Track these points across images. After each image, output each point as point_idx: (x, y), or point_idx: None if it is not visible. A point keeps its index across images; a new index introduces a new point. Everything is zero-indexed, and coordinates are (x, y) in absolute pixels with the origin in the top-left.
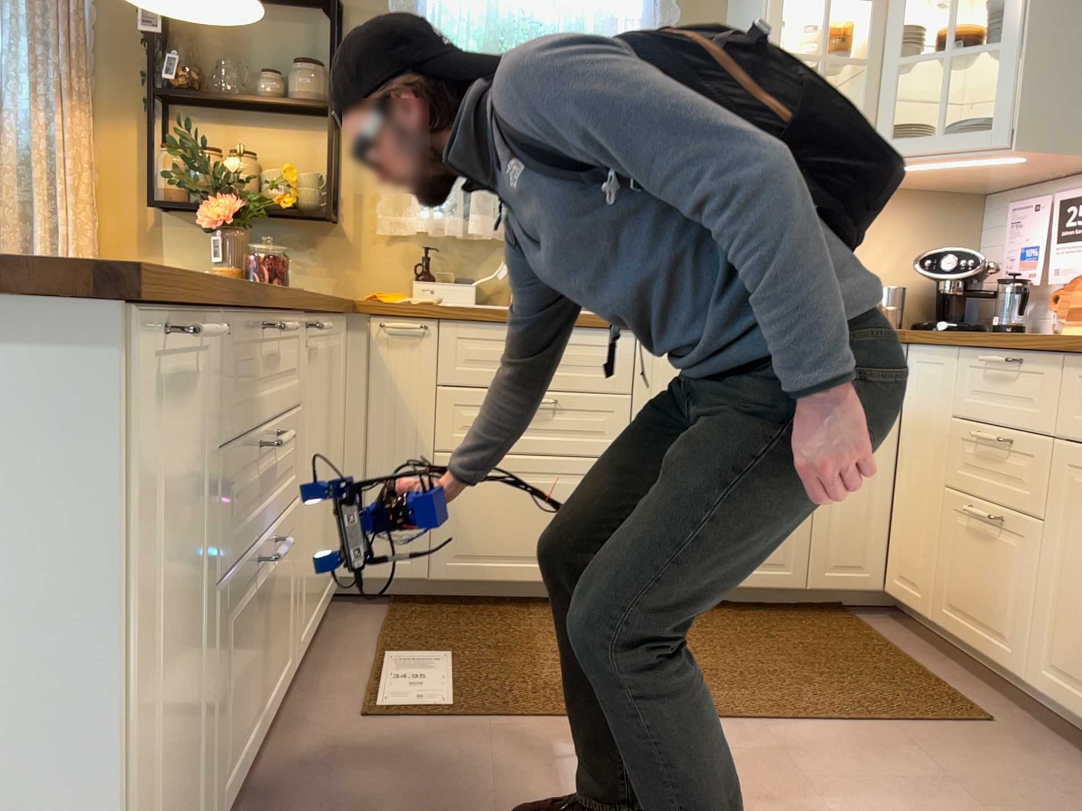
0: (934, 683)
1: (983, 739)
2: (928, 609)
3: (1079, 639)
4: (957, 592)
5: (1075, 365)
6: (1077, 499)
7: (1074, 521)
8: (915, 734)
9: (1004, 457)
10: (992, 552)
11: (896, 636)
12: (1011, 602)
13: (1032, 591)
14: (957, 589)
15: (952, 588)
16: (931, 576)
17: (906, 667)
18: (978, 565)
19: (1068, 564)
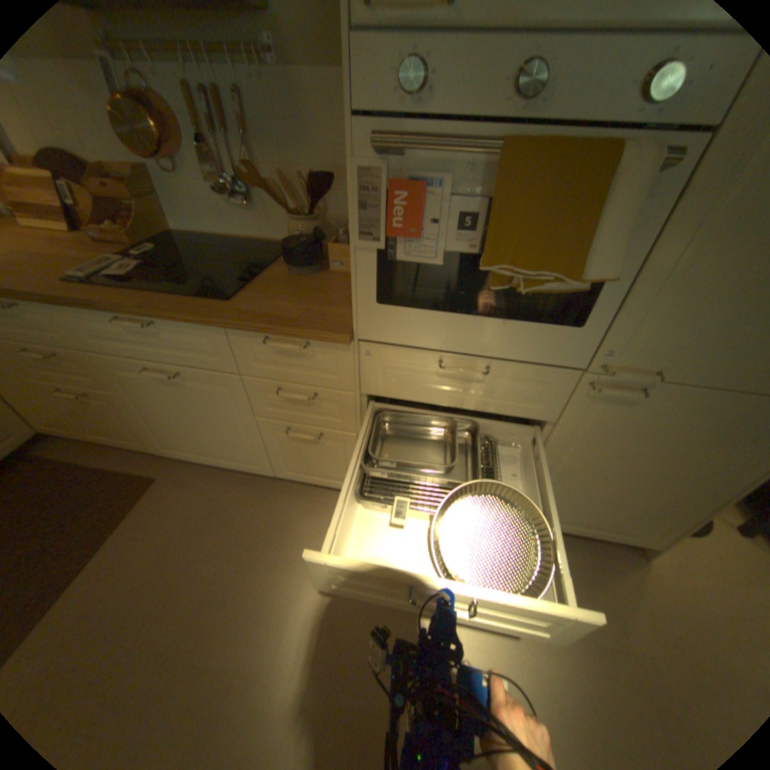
0: (111, 478)
1: (156, 496)
2: (74, 437)
3: (167, 436)
4: (86, 428)
5: (61, 311)
6: (121, 382)
7: (128, 392)
8: (127, 528)
9: (55, 363)
10: (91, 409)
11: (67, 454)
12: (121, 428)
13: (129, 422)
14: (84, 427)
15: (80, 427)
16: (62, 423)
17: (89, 478)
18: (87, 415)
19: (139, 410)
